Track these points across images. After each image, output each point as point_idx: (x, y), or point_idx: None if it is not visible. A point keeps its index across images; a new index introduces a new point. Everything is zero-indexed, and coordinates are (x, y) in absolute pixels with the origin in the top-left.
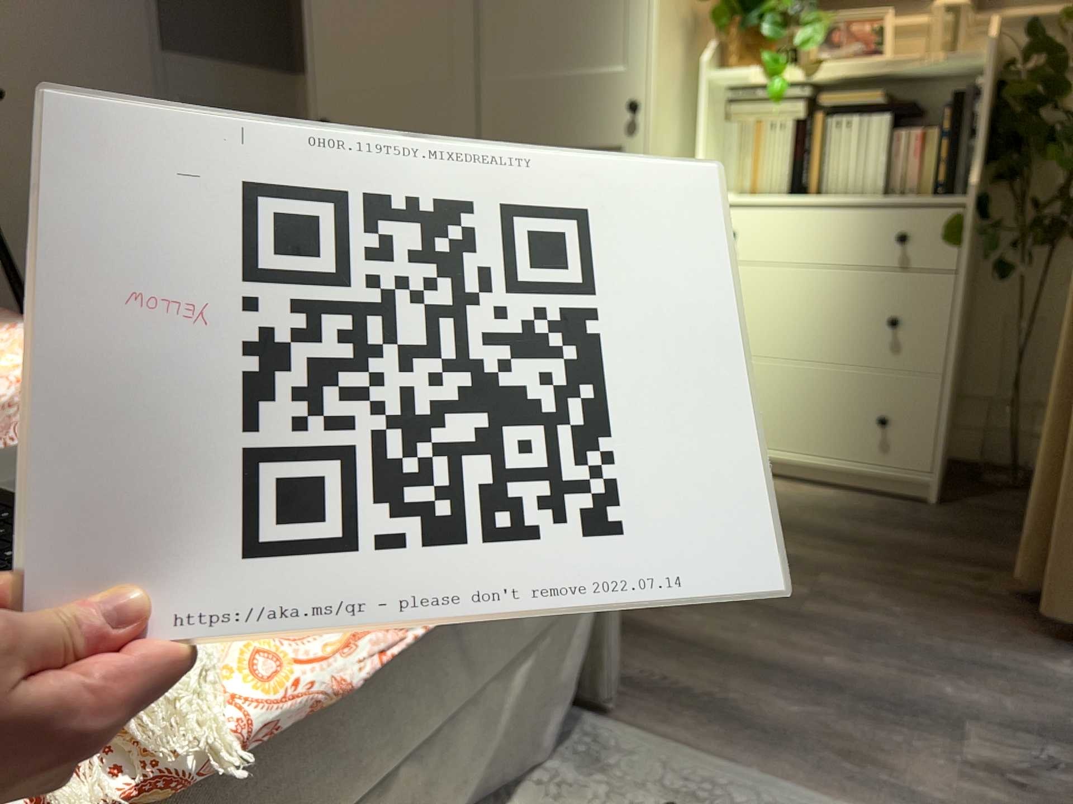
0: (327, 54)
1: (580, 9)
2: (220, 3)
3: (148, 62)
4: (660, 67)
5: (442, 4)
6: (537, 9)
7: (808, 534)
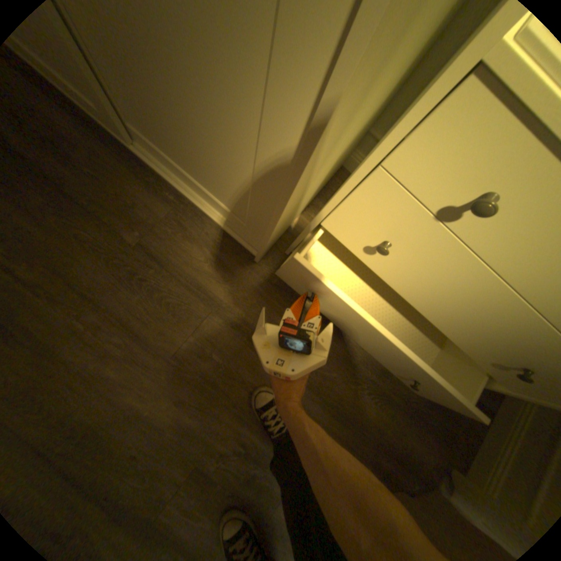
0: None
1: None
2: None
3: None
4: None
5: None
6: None
7: (325, 398)
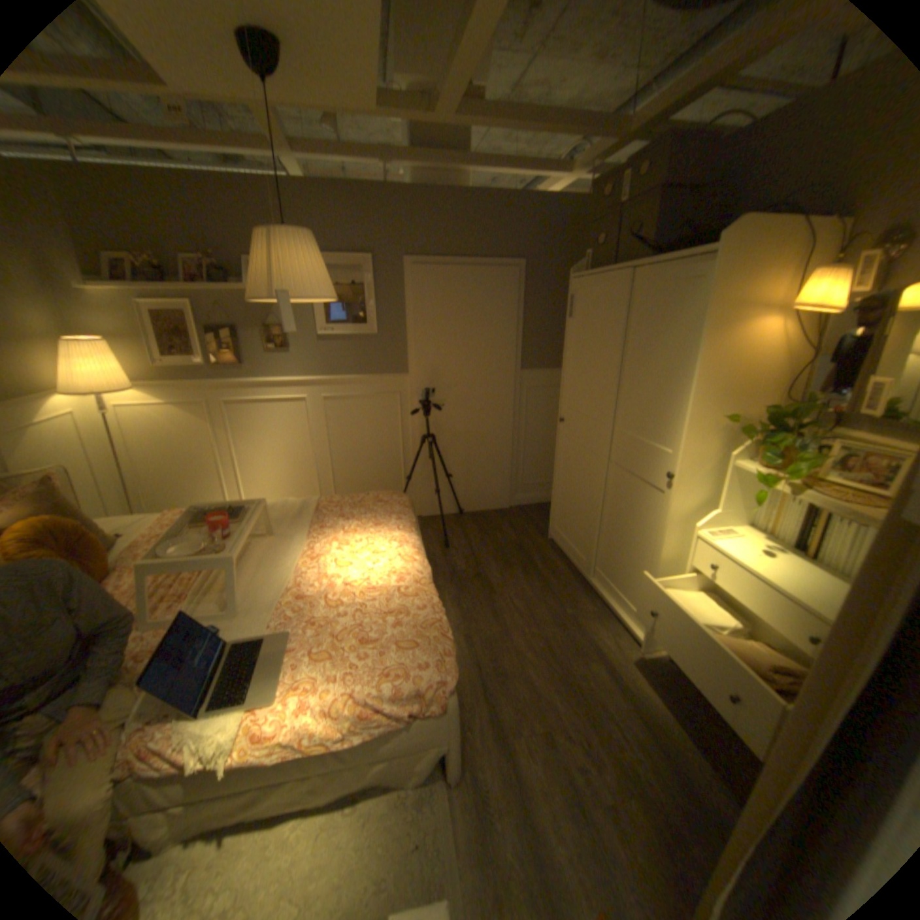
0: (567, 390)
1: (659, 412)
2: (553, 344)
3: (512, 377)
4: (688, 460)
5: (606, 386)
6: (642, 403)
7: (675, 765)
